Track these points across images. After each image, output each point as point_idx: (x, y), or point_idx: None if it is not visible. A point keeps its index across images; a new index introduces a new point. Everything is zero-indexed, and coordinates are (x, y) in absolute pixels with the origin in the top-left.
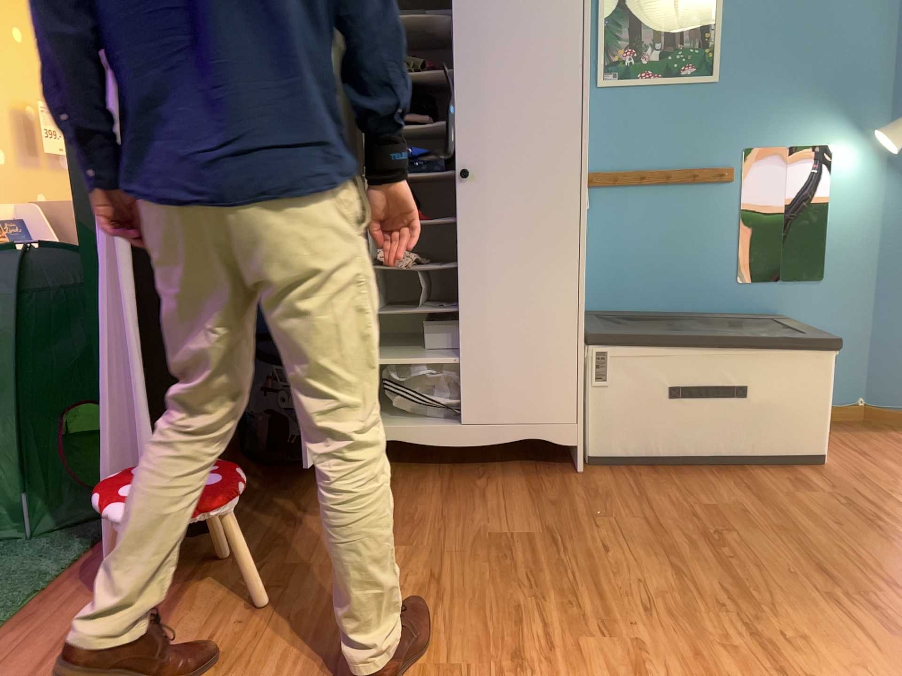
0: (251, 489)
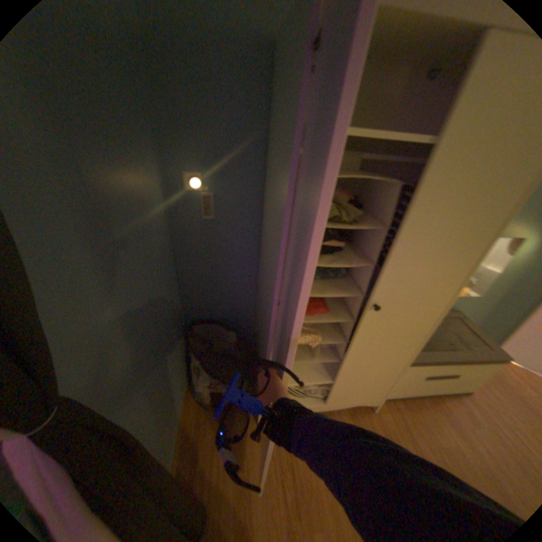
0: (210, 452)
